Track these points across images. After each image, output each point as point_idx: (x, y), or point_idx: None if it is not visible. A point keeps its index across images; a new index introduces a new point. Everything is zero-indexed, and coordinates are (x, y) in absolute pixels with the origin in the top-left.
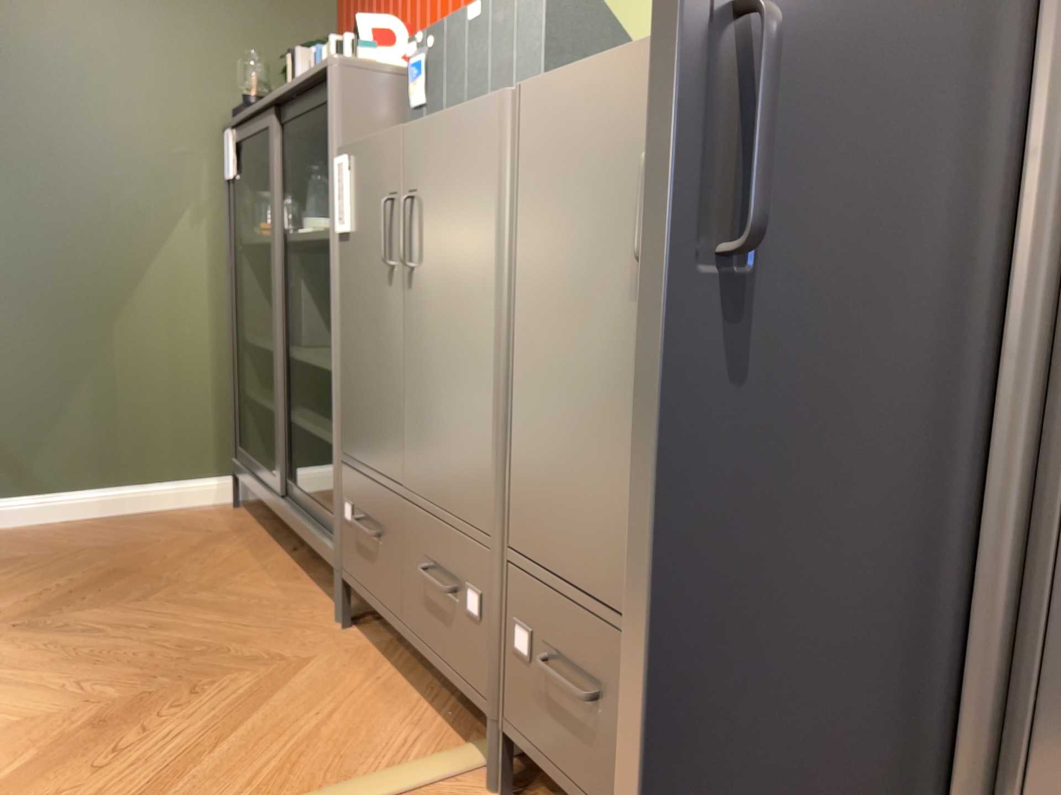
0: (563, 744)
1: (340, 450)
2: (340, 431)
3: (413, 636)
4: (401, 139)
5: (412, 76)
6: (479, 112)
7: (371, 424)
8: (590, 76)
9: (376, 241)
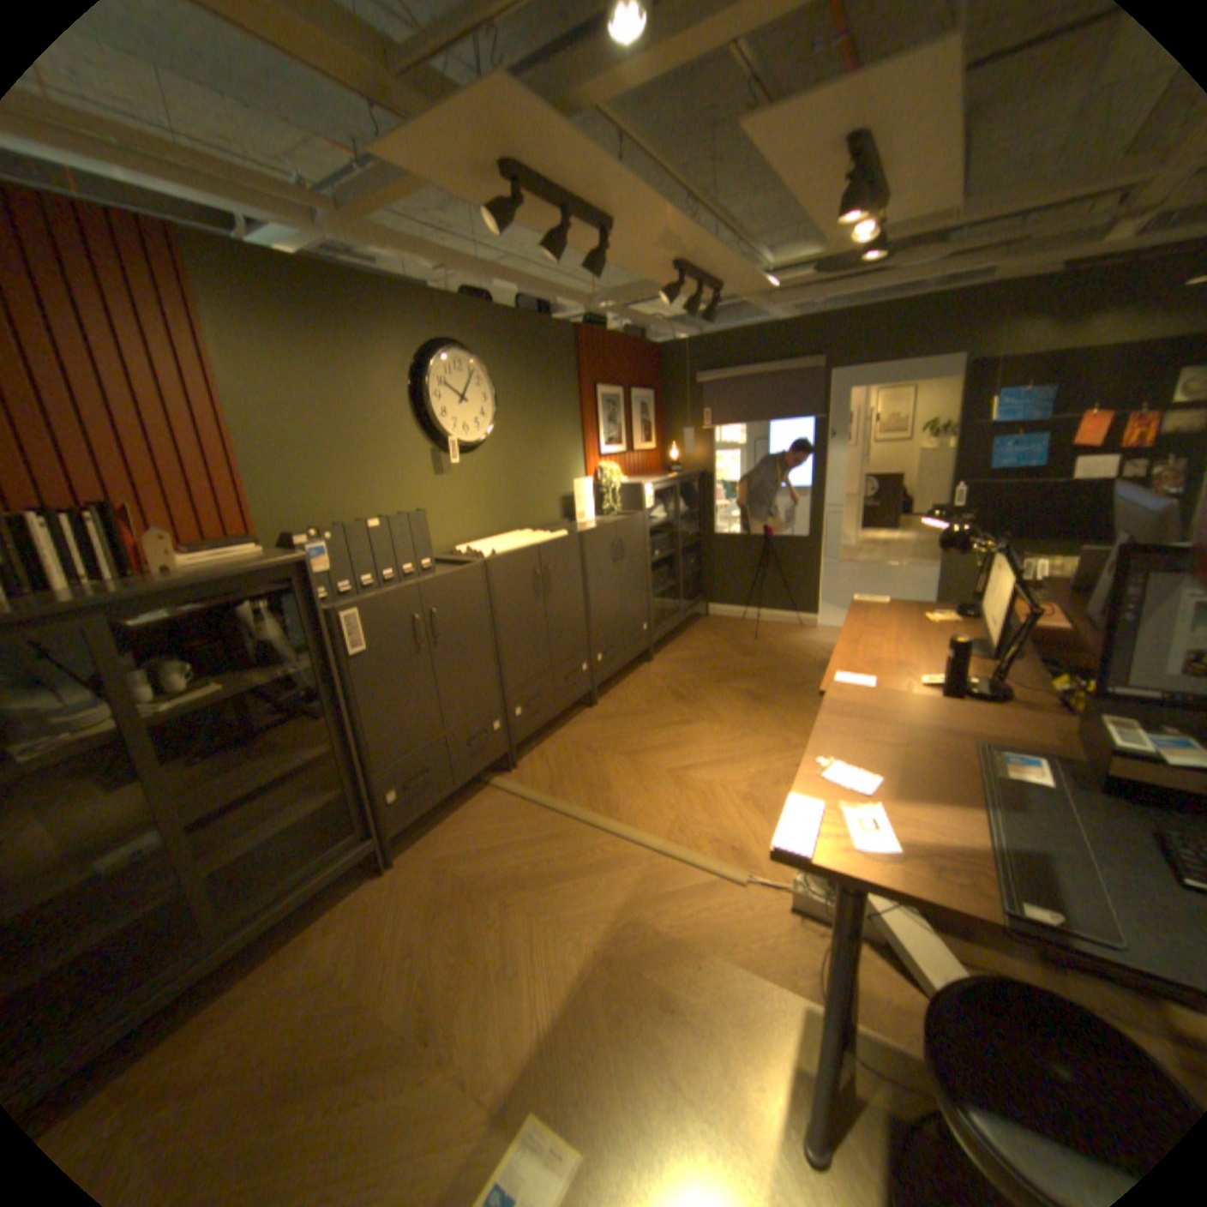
0: (535, 719)
1: (375, 774)
2: (372, 764)
3: (466, 779)
4: (418, 587)
5: (311, 553)
6: (473, 569)
7: (412, 729)
8: (516, 556)
9: (402, 640)
